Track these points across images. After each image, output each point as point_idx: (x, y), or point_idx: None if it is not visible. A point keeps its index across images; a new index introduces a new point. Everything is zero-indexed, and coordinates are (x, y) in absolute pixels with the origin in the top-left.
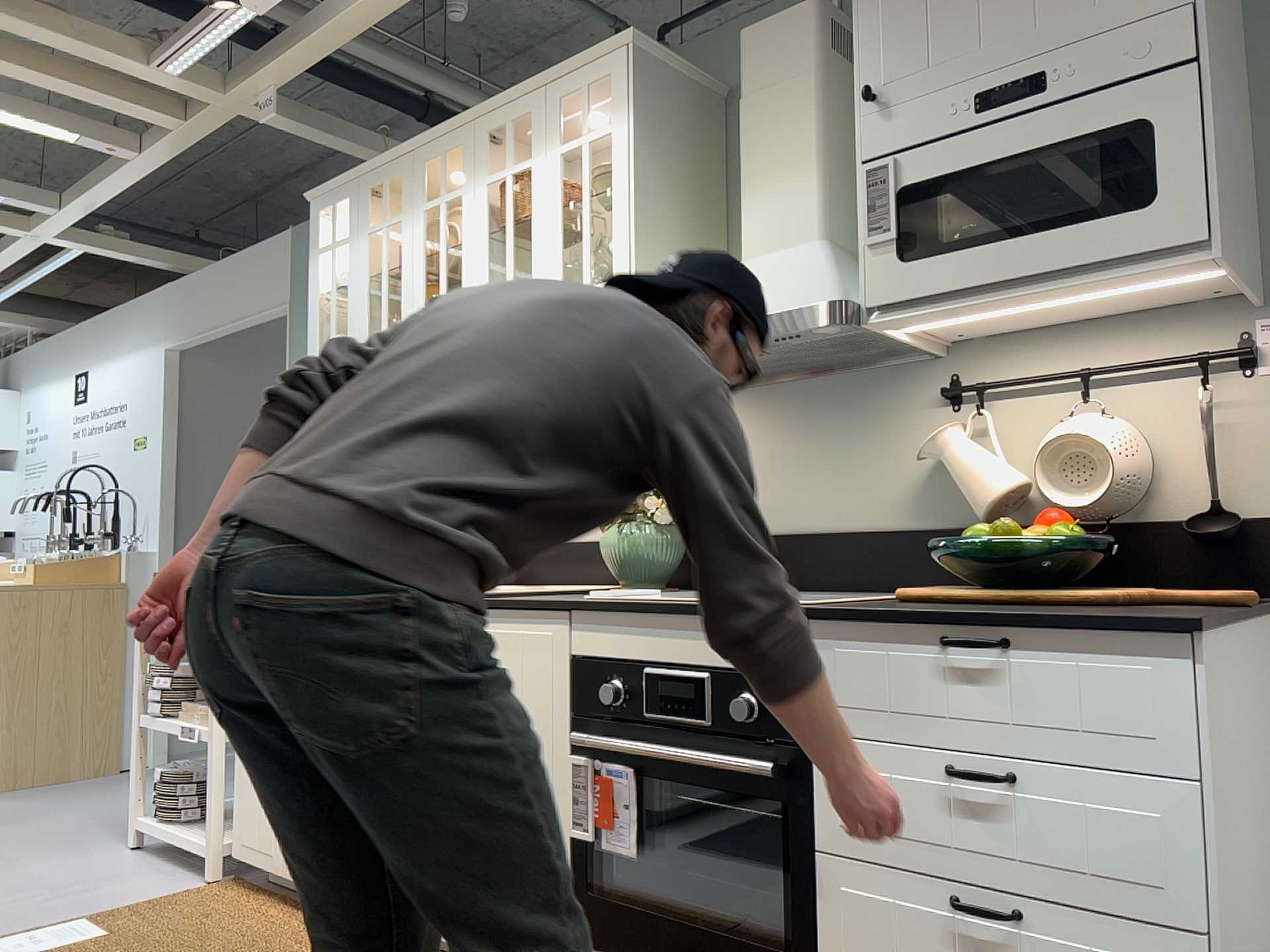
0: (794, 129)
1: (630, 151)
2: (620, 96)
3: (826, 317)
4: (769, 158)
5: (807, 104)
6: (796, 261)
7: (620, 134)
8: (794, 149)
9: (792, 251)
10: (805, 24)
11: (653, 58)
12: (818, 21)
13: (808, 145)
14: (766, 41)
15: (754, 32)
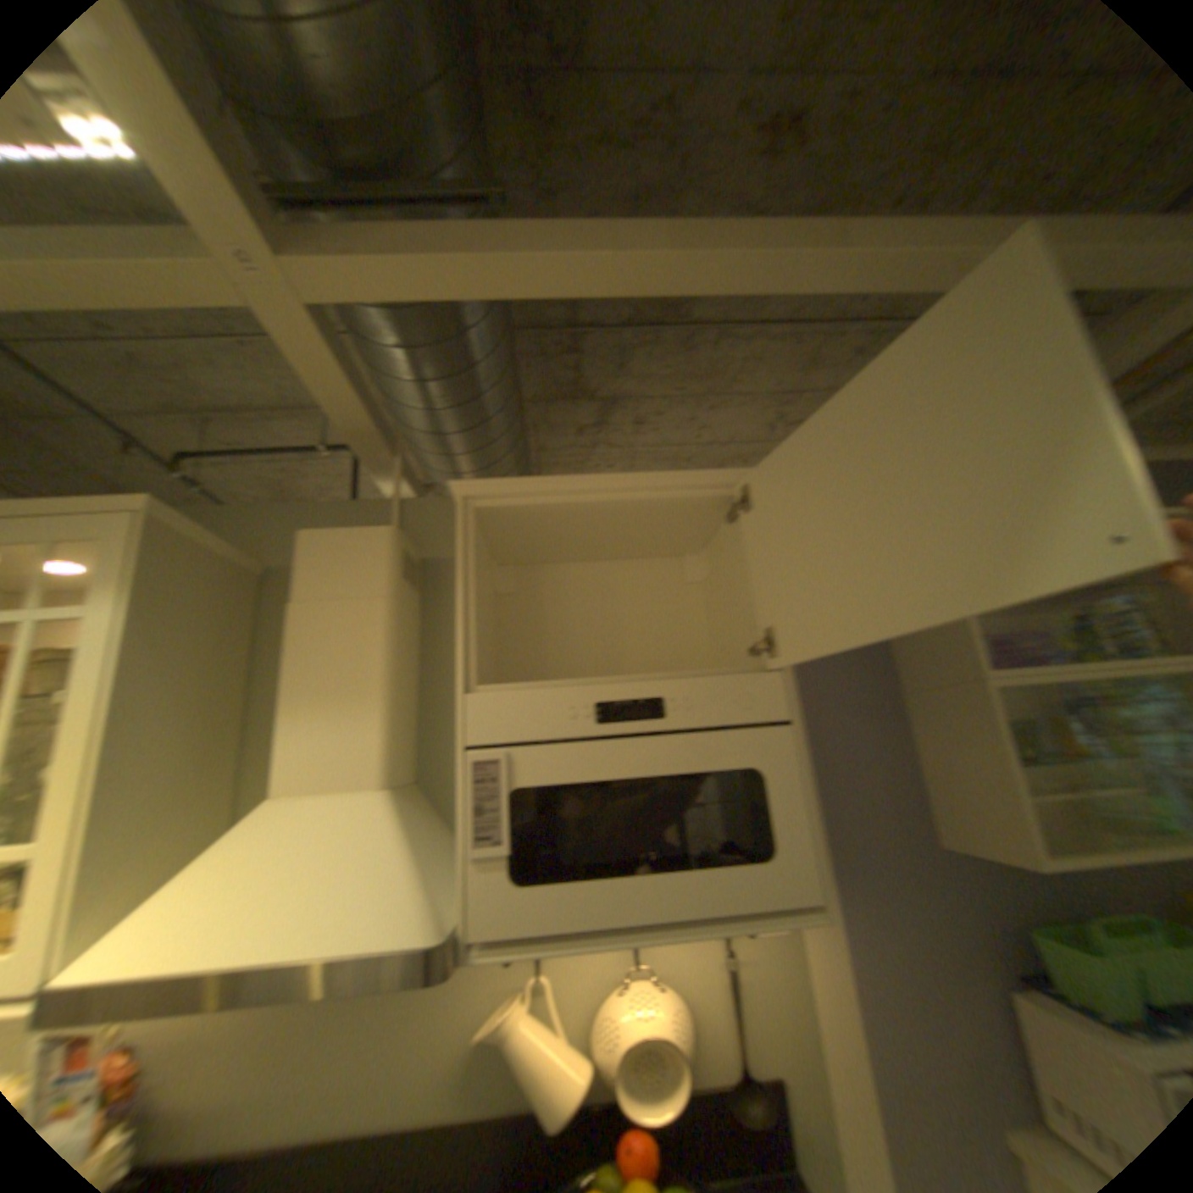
0: (356, 653)
1: (108, 649)
2: (107, 570)
3: (416, 975)
4: (320, 679)
5: (375, 630)
6: (352, 829)
7: (96, 622)
8: (354, 676)
9: (343, 804)
10: (378, 546)
11: (172, 529)
12: (394, 548)
13: (373, 675)
14: (330, 549)
15: (315, 535)
